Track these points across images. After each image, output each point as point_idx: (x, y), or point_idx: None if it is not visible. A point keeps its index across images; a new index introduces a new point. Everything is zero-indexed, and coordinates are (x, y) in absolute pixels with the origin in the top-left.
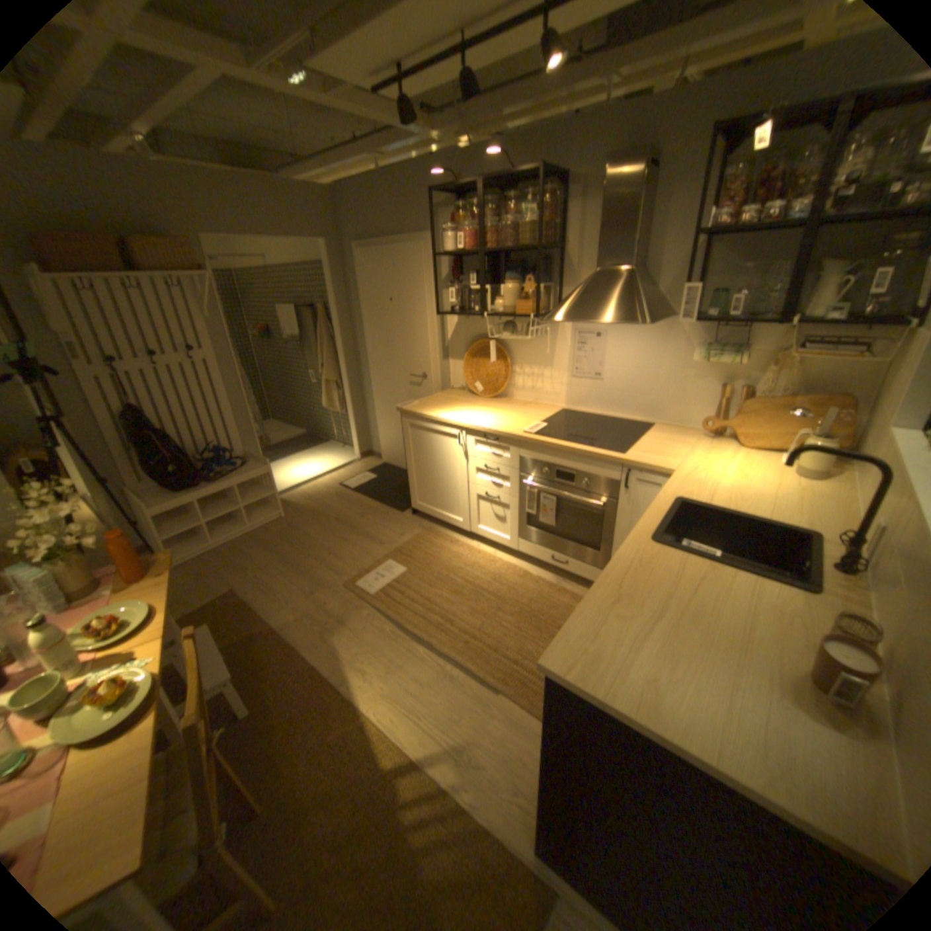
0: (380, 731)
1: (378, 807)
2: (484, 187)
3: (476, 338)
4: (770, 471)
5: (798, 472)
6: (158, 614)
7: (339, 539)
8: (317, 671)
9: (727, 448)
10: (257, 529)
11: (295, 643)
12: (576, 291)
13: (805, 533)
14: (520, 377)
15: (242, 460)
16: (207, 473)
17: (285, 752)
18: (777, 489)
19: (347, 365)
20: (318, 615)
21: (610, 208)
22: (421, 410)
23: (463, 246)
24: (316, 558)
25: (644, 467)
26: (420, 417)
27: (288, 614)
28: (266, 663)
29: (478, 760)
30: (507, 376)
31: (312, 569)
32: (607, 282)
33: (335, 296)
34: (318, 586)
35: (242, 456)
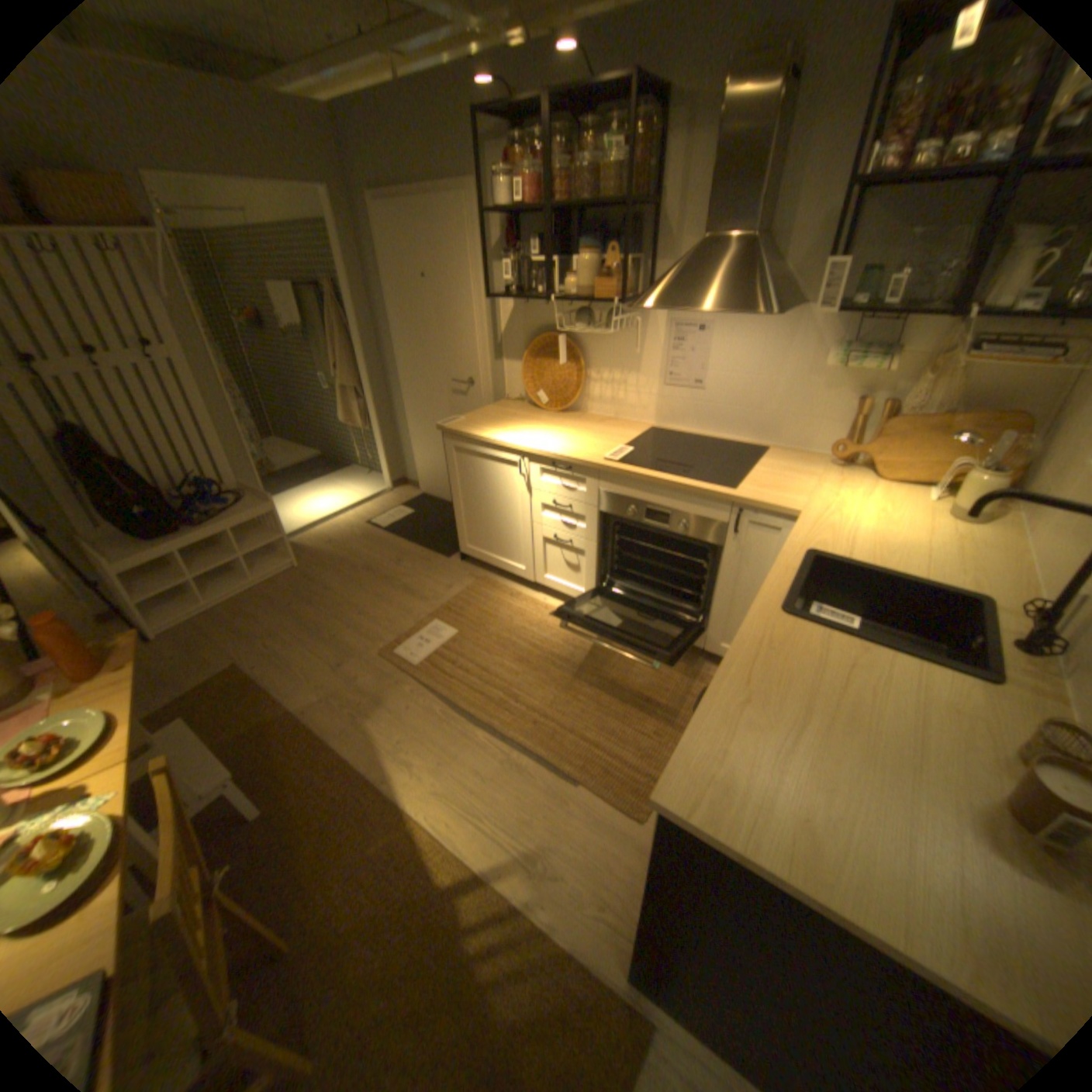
0: (433, 839)
1: (436, 934)
2: (549, 108)
3: (539, 331)
4: (918, 512)
5: (954, 514)
6: (123, 726)
7: (370, 594)
8: (350, 766)
9: (861, 480)
10: (264, 583)
11: (321, 731)
12: (679, 267)
13: (971, 599)
14: (597, 384)
15: (236, 495)
16: (189, 512)
17: (315, 871)
18: (929, 537)
19: (368, 365)
20: (347, 693)
21: (729, 143)
22: (469, 428)
23: (521, 199)
24: (342, 620)
25: (761, 507)
26: (468, 438)
27: (309, 693)
28: (284, 758)
29: (555, 869)
30: (580, 383)
31: (337, 634)
32: (721, 254)
33: (347, 269)
34: (346, 656)
35: (235, 488)
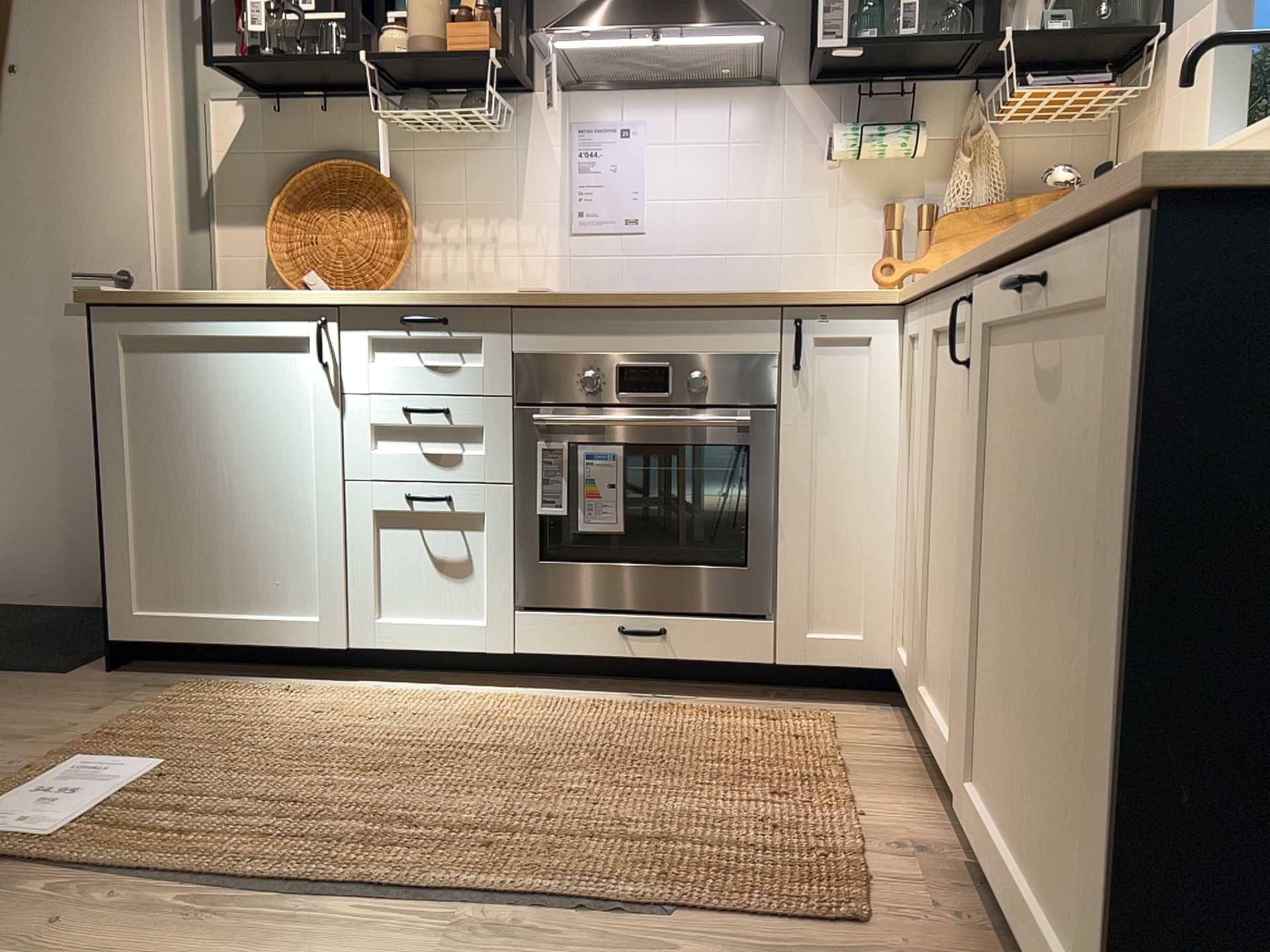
0: None
1: None
2: None
3: (303, 163)
4: None
5: None
6: None
7: None
8: None
9: None
10: None
11: None
12: None
13: None
14: (435, 251)
15: None
16: None
17: None
18: None
19: None
20: None
21: None
22: (171, 293)
23: None
24: None
25: (836, 300)
26: (171, 306)
27: None
28: None
29: None
30: (400, 248)
31: None
32: None
33: None
34: None
35: None
